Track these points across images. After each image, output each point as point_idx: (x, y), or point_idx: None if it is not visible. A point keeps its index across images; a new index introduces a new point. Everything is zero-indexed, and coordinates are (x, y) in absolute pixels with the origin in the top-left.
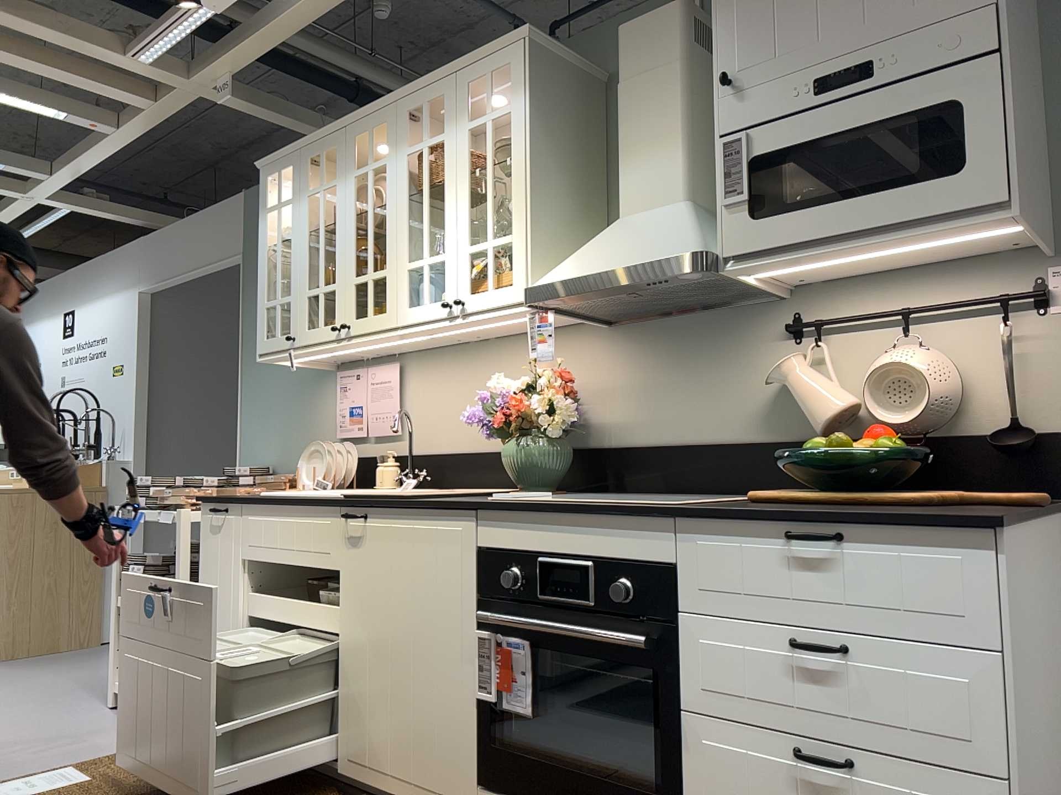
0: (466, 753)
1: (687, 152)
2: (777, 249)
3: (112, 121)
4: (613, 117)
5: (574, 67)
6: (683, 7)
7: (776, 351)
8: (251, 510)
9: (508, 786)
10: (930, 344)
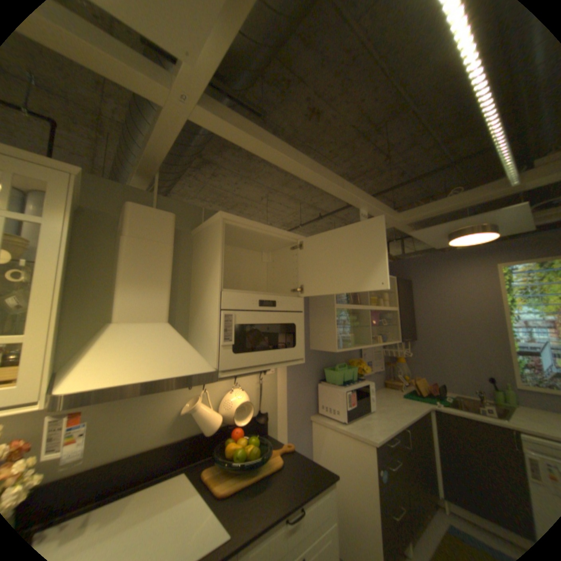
0: None
1: (170, 295)
2: (239, 367)
3: None
4: (81, 235)
5: (75, 197)
6: (175, 218)
7: (179, 393)
8: None
9: None
10: (238, 386)
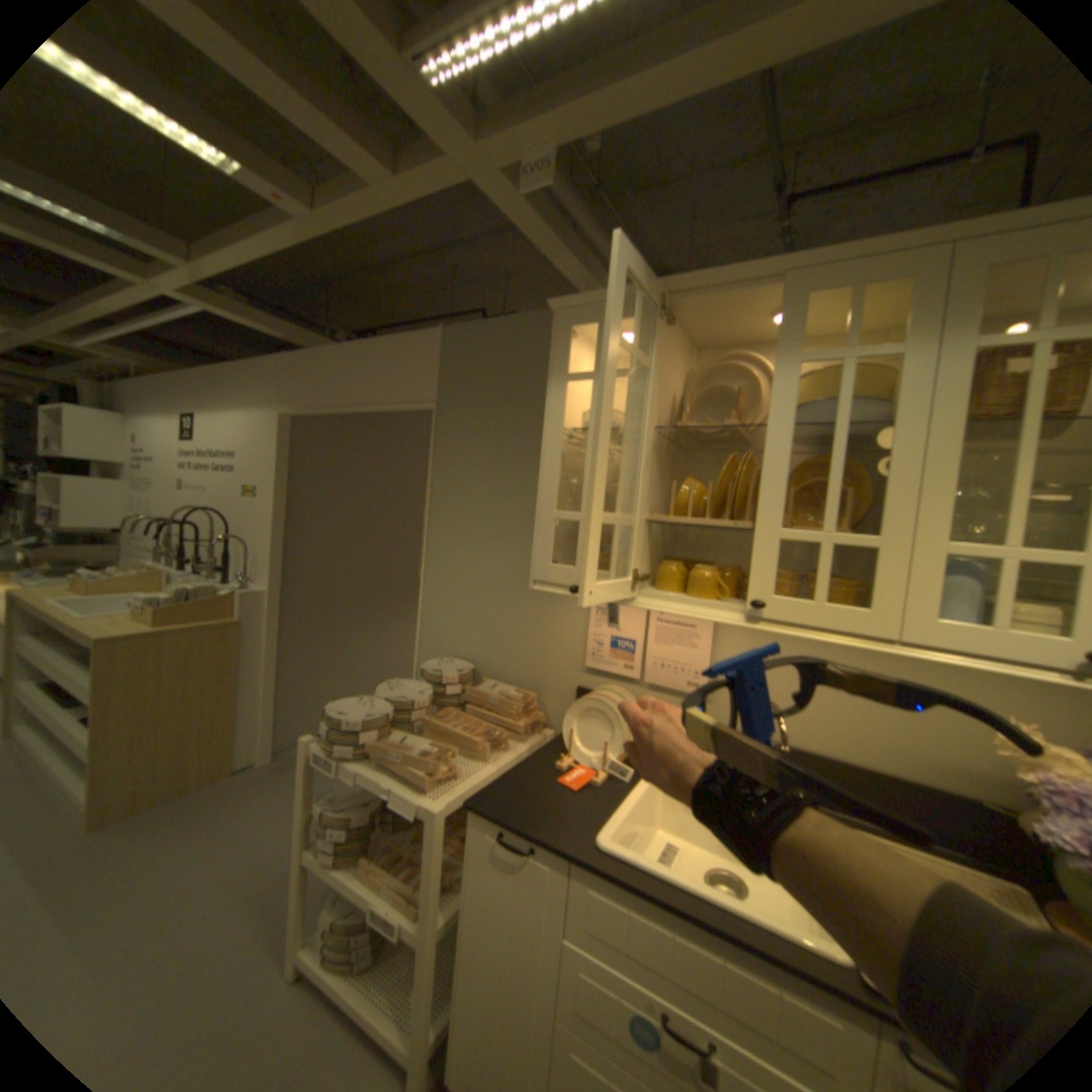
0: None
1: None
2: None
3: (300, 191)
4: None
5: None
6: None
7: None
8: (596, 884)
9: None
10: None
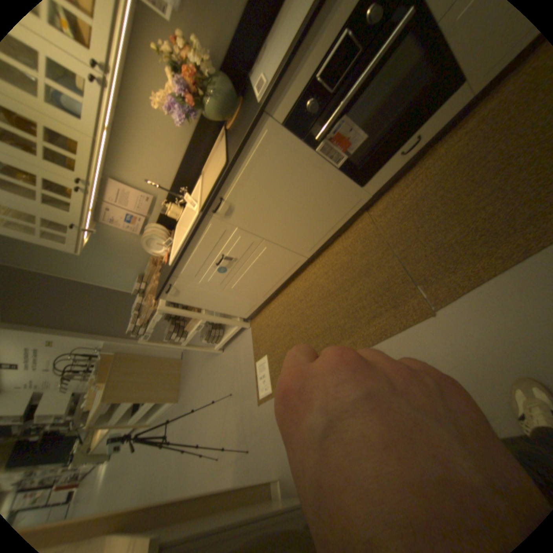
0: (350, 186)
1: None
2: None
3: None
4: None
5: None
6: None
7: None
8: (179, 270)
9: (375, 169)
10: None
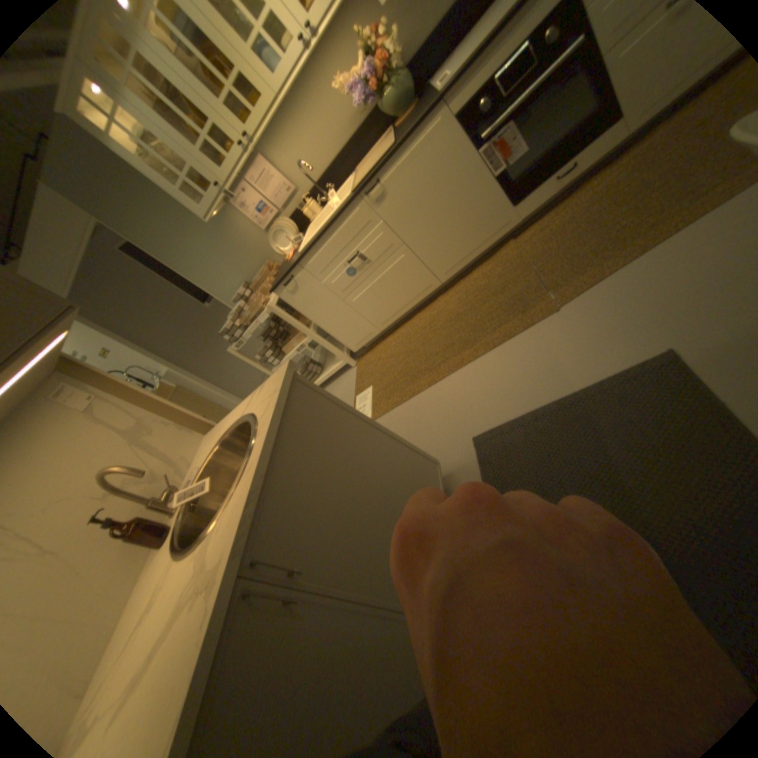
0: (503, 201)
1: None
2: None
3: None
4: None
5: None
6: None
7: None
8: (307, 258)
9: (529, 188)
10: None
